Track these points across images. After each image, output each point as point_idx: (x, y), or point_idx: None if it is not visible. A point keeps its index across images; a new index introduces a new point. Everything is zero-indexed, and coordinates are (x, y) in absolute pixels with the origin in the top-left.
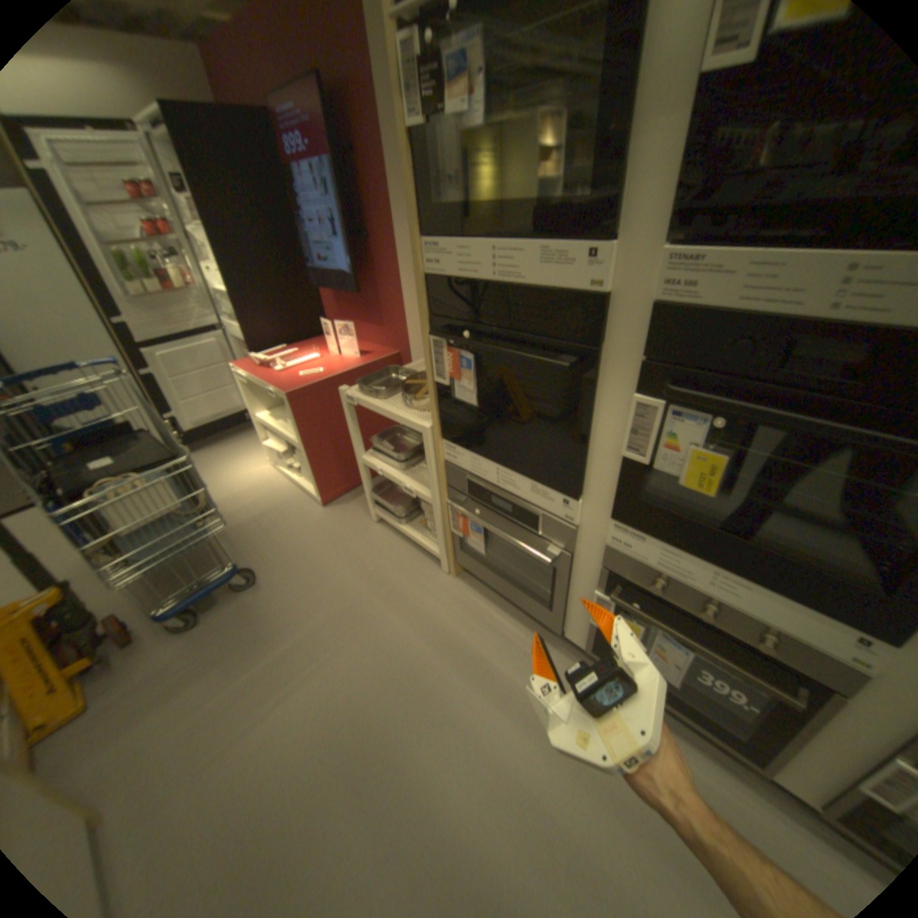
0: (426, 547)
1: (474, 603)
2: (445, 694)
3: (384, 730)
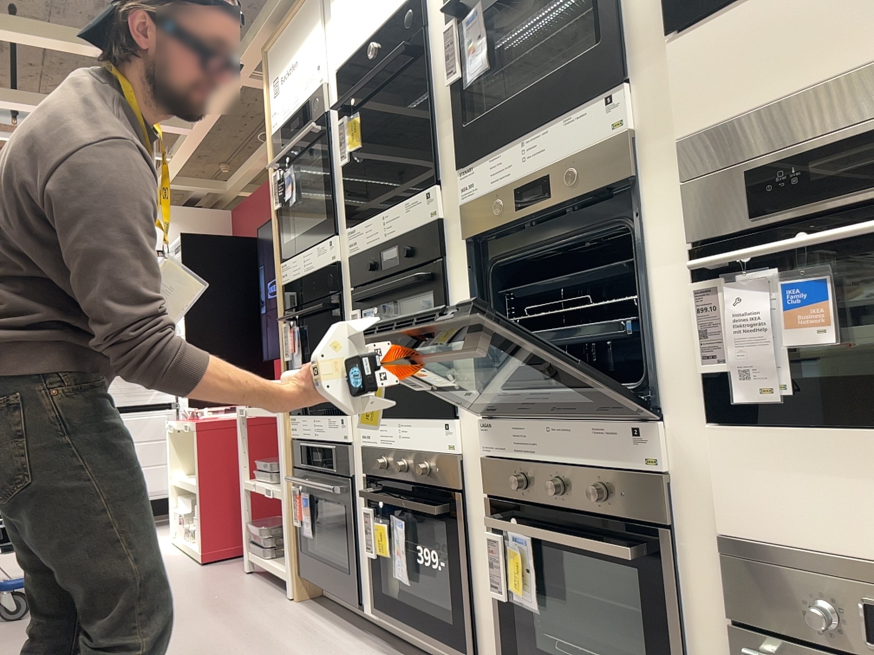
0: (278, 574)
1: (301, 615)
2: None
3: None
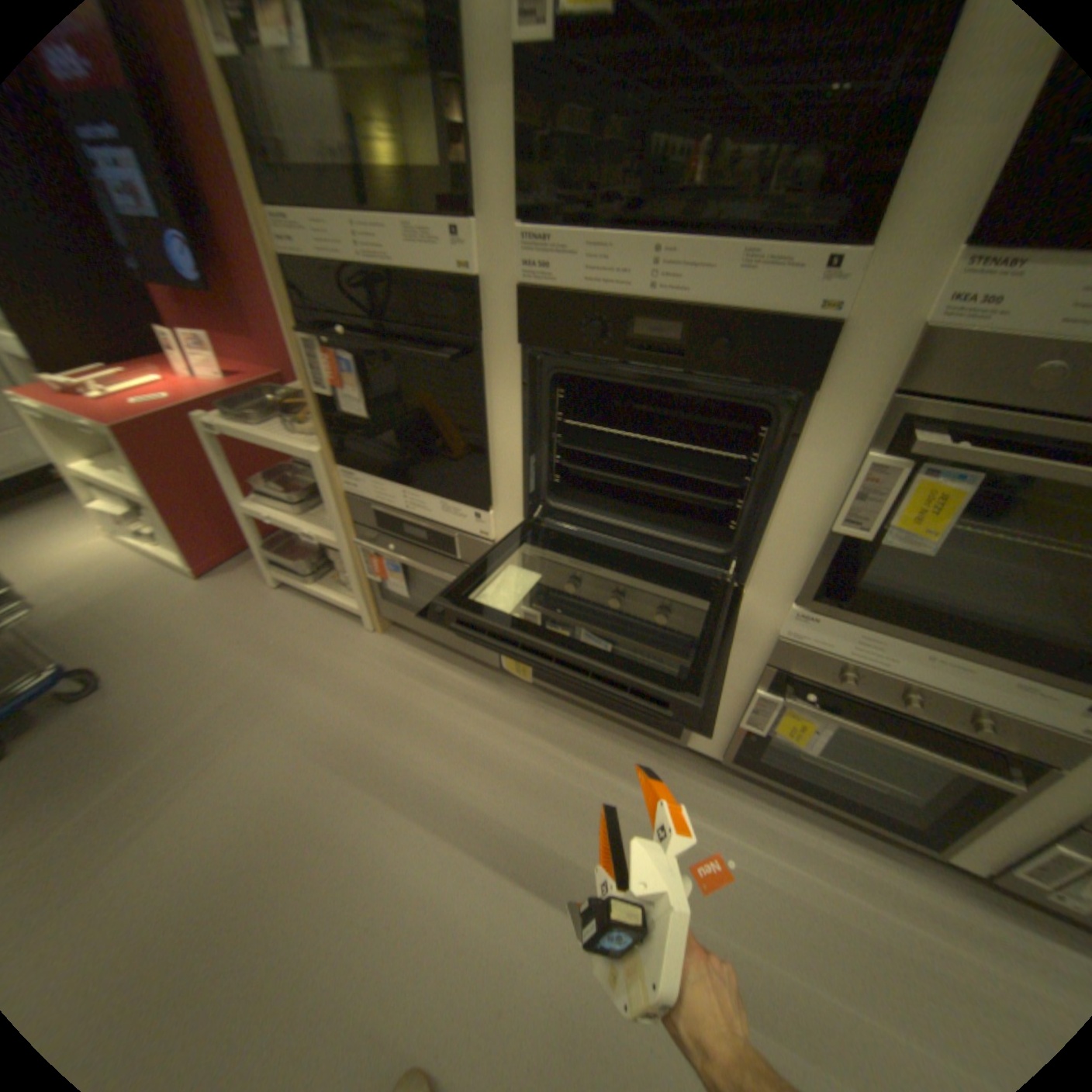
0: (343, 606)
1: (407, 657)
2: (377, 756)
3: (304, 809)
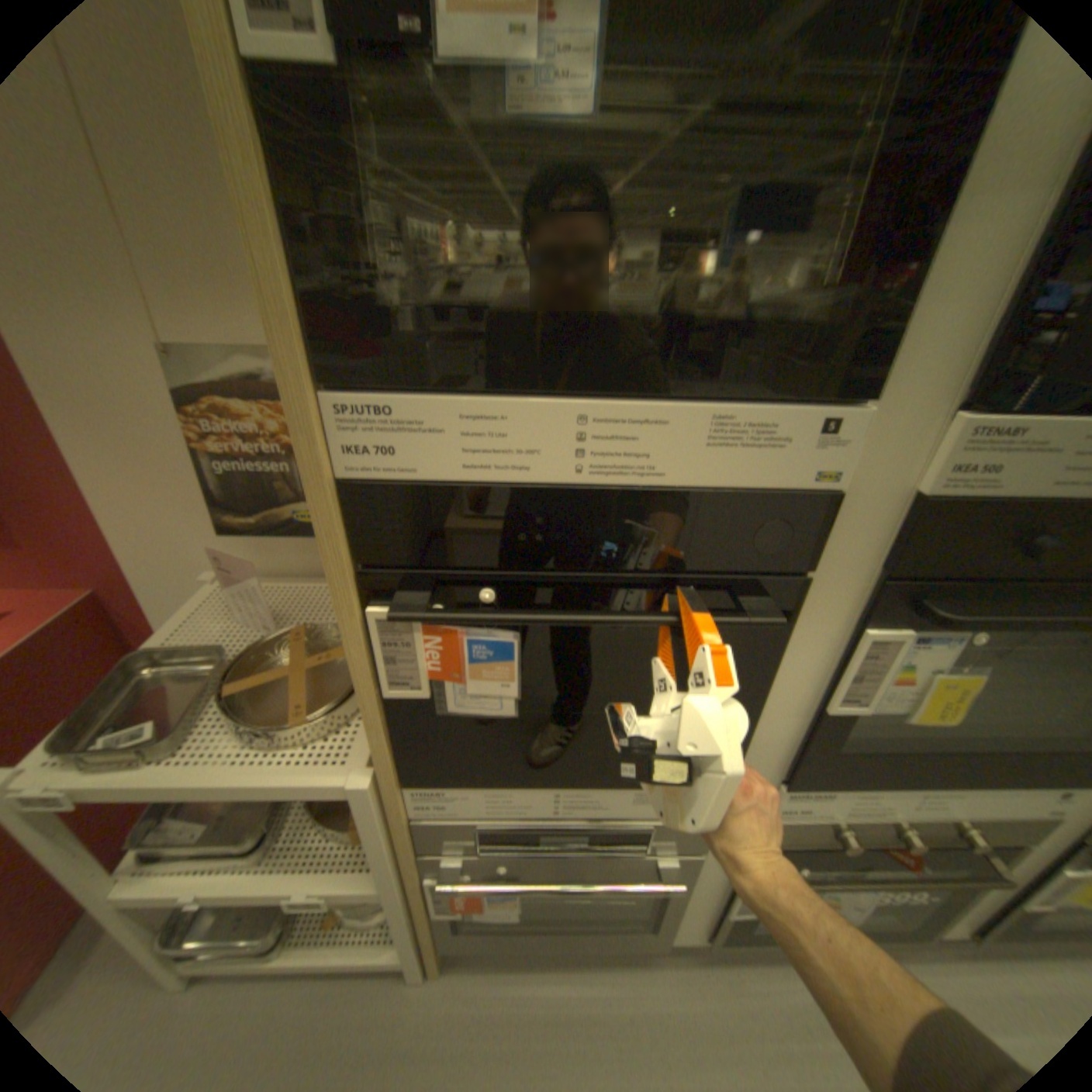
0: (353, 967)
1: (501, 1000)
2: None
3: None
